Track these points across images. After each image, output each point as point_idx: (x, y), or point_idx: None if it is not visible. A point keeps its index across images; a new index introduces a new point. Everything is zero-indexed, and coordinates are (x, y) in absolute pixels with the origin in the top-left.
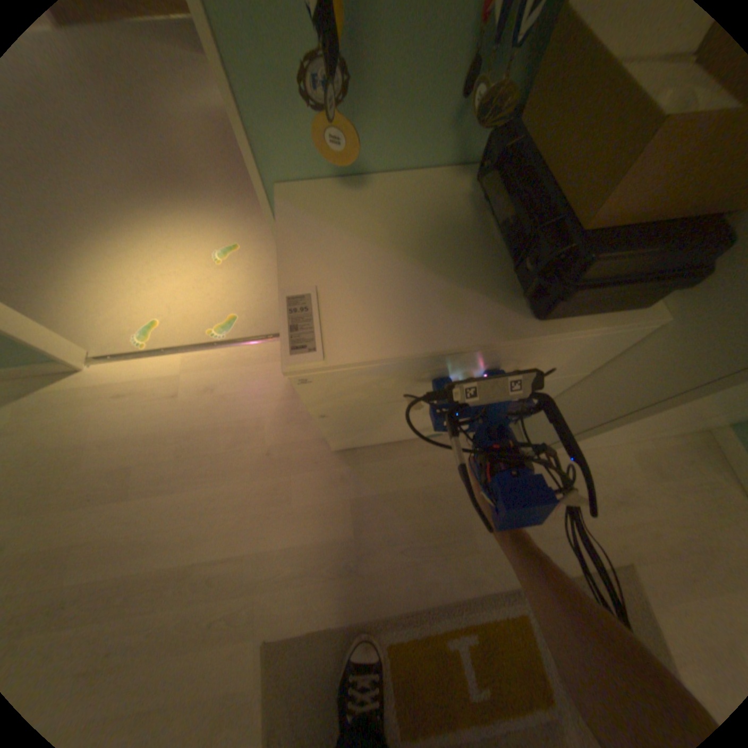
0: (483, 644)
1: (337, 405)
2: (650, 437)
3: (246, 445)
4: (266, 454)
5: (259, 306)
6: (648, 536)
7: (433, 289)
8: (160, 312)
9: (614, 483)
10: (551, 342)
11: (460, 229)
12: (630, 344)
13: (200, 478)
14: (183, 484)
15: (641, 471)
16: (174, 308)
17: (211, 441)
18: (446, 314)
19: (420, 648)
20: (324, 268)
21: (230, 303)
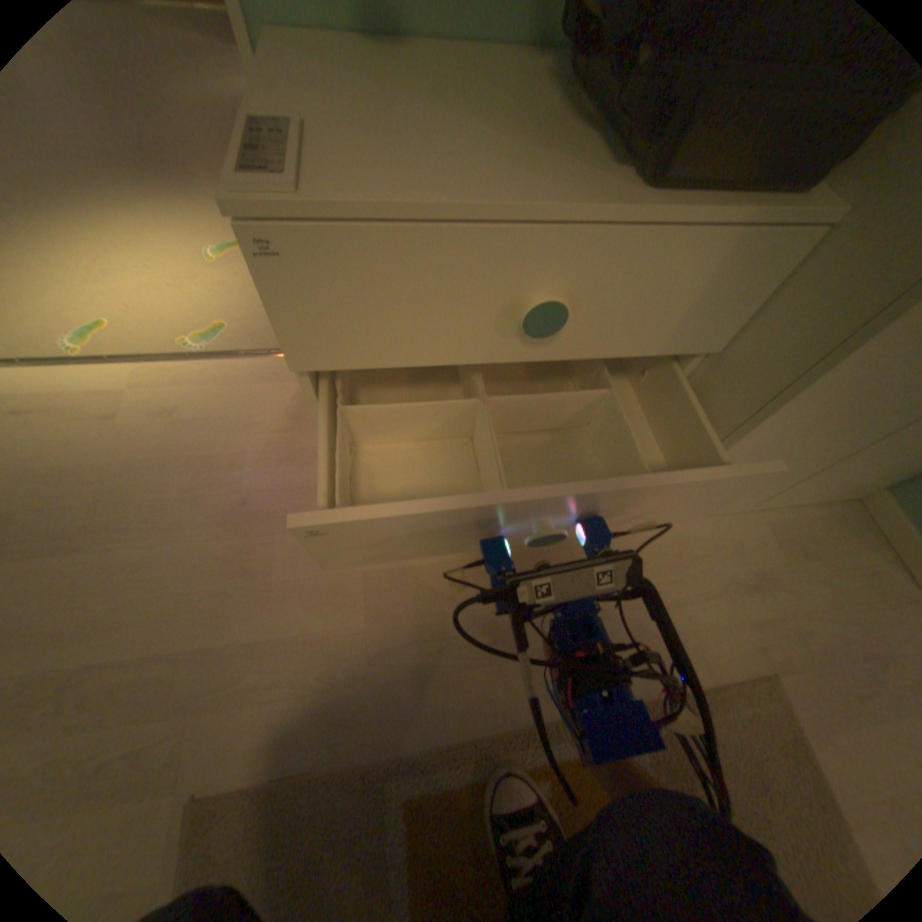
0: (560, 796)
1: (336, 359)
2: (786, 502)
3: (212, 488)
4: (241, 503)
5: (260, 314)
6: (793, 634)
7: (491, 139)
8: (111, 310)
9: (743, 561)
10: (671, 238)
11: (536, 94)
12: (779, 281)
13: (128, 533)
14: (98, 541)
15: (778, 547)
16: (133, 307)
17: (157, 481)
18: (511, 164)
19: (458, 803)
20: (319, 101)
21: (218, 308)
